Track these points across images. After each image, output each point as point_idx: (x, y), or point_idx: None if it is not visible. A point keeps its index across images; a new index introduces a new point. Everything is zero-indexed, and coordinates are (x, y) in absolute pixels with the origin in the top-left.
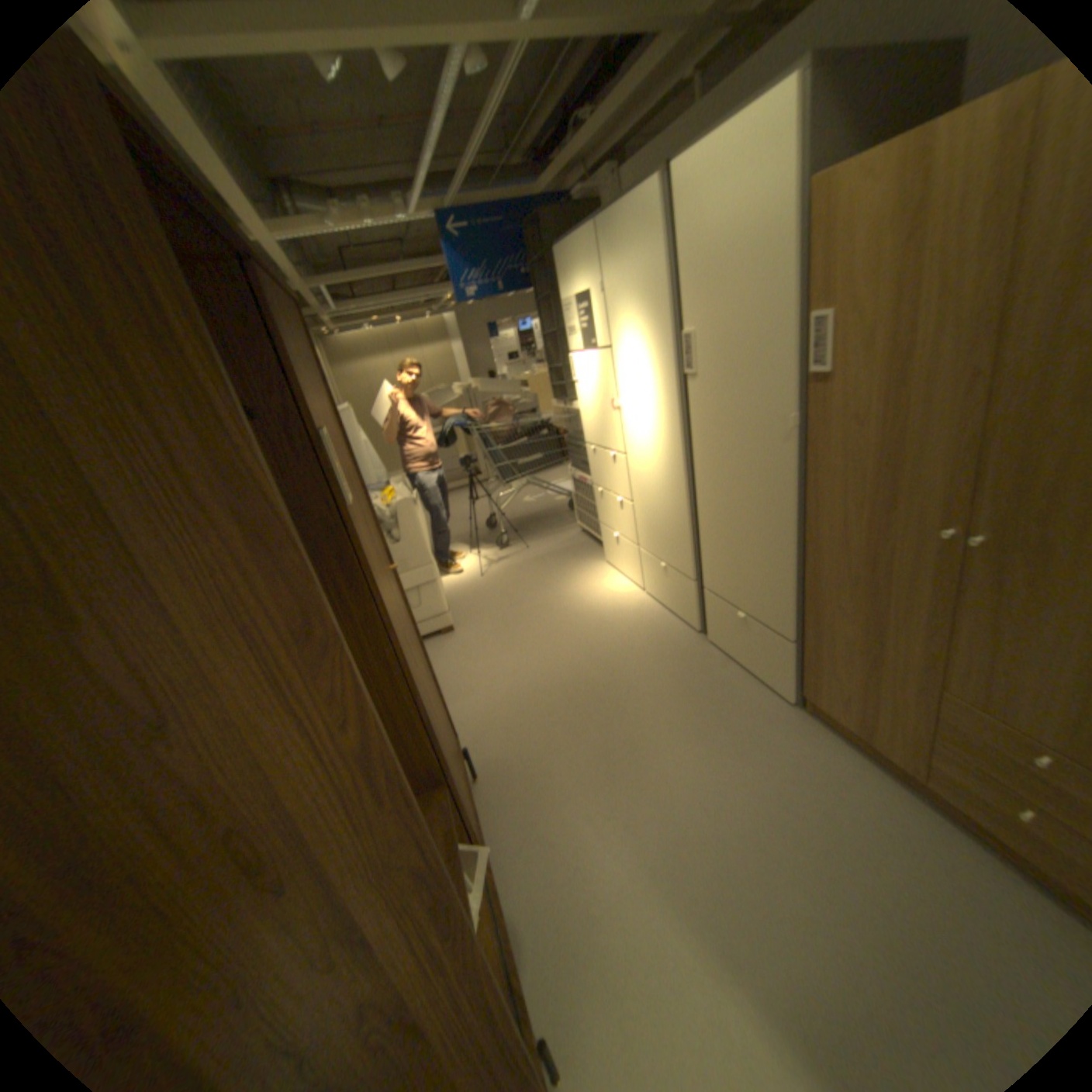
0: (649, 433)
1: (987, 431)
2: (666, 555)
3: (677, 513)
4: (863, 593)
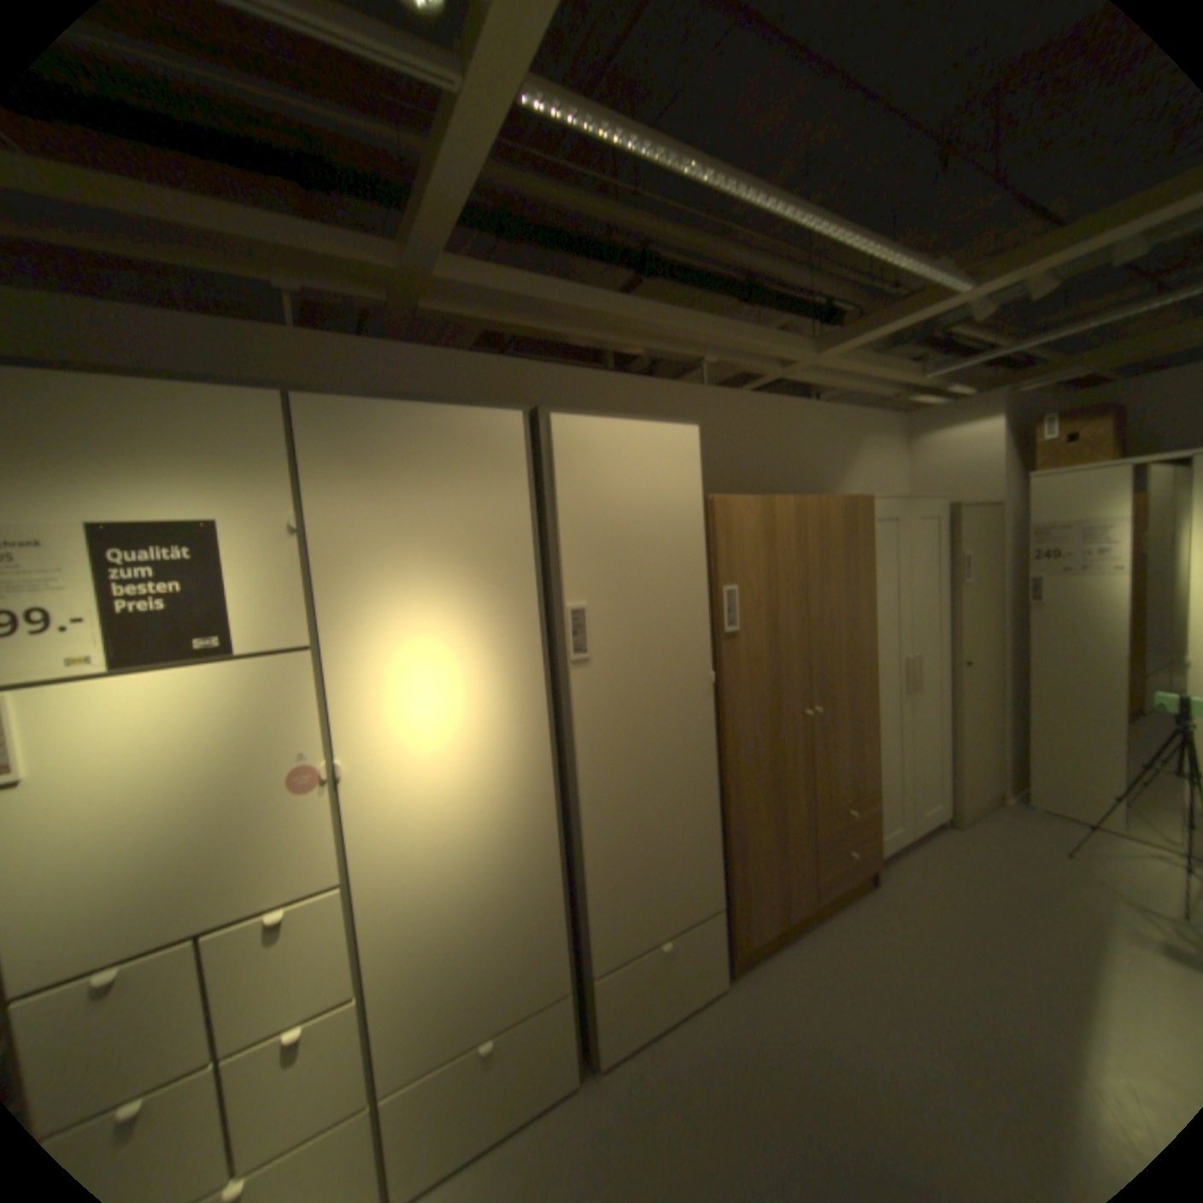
0: (459, 788)
1: (810, 651)
2: (492, 1018)
3: (531, 900)
4: (771, 797)
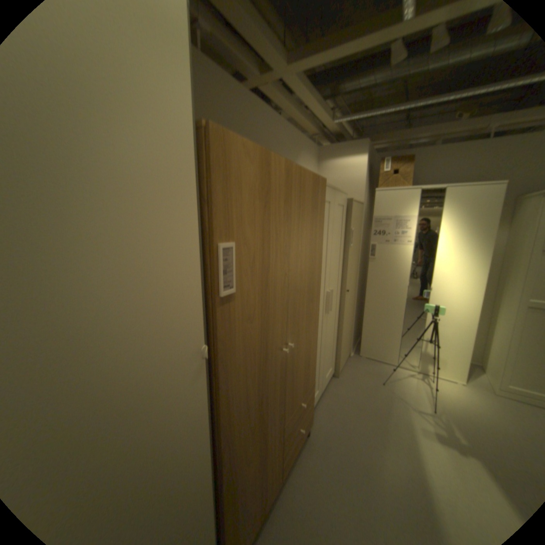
0: None
1: (287, 298)
2: None
3: None
4: (256, 431)
